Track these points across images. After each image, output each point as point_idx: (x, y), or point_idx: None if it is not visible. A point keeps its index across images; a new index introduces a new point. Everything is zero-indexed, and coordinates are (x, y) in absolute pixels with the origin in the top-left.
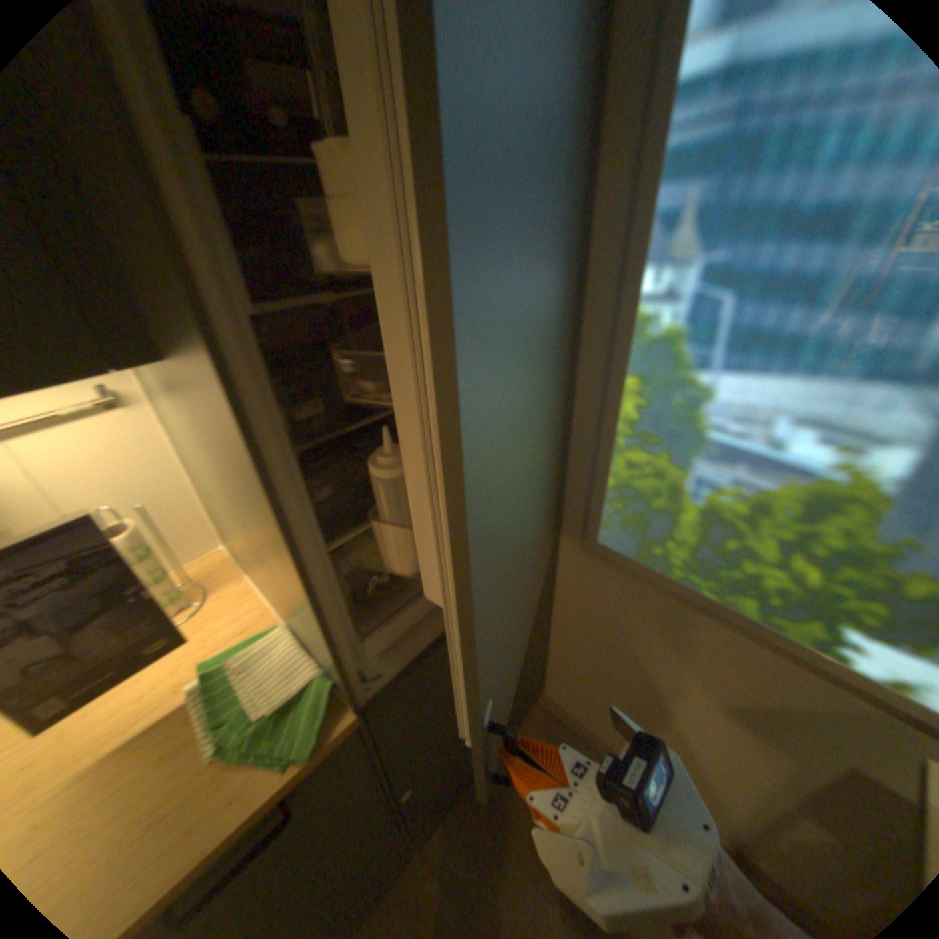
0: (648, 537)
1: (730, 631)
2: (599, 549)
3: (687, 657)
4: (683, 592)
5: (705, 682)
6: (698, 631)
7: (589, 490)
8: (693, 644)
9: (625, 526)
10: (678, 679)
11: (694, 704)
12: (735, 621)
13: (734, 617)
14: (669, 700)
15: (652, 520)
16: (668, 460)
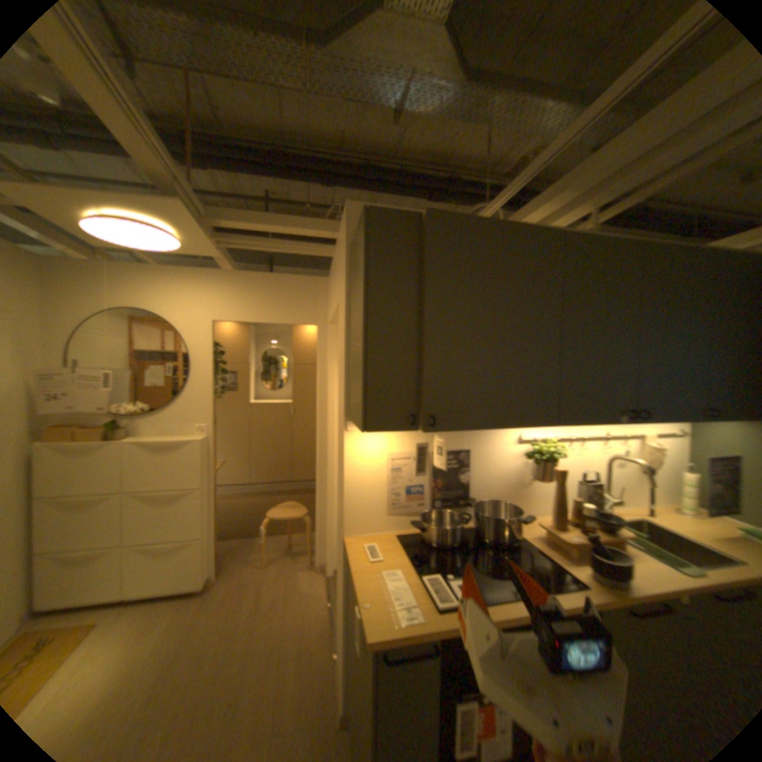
0: None
1: None
2: None
3: None
4: None
5: None
6: None
7: None
8: None
9: None
10: None
11: None
12: None
13: None
14: None
15: None
16: None
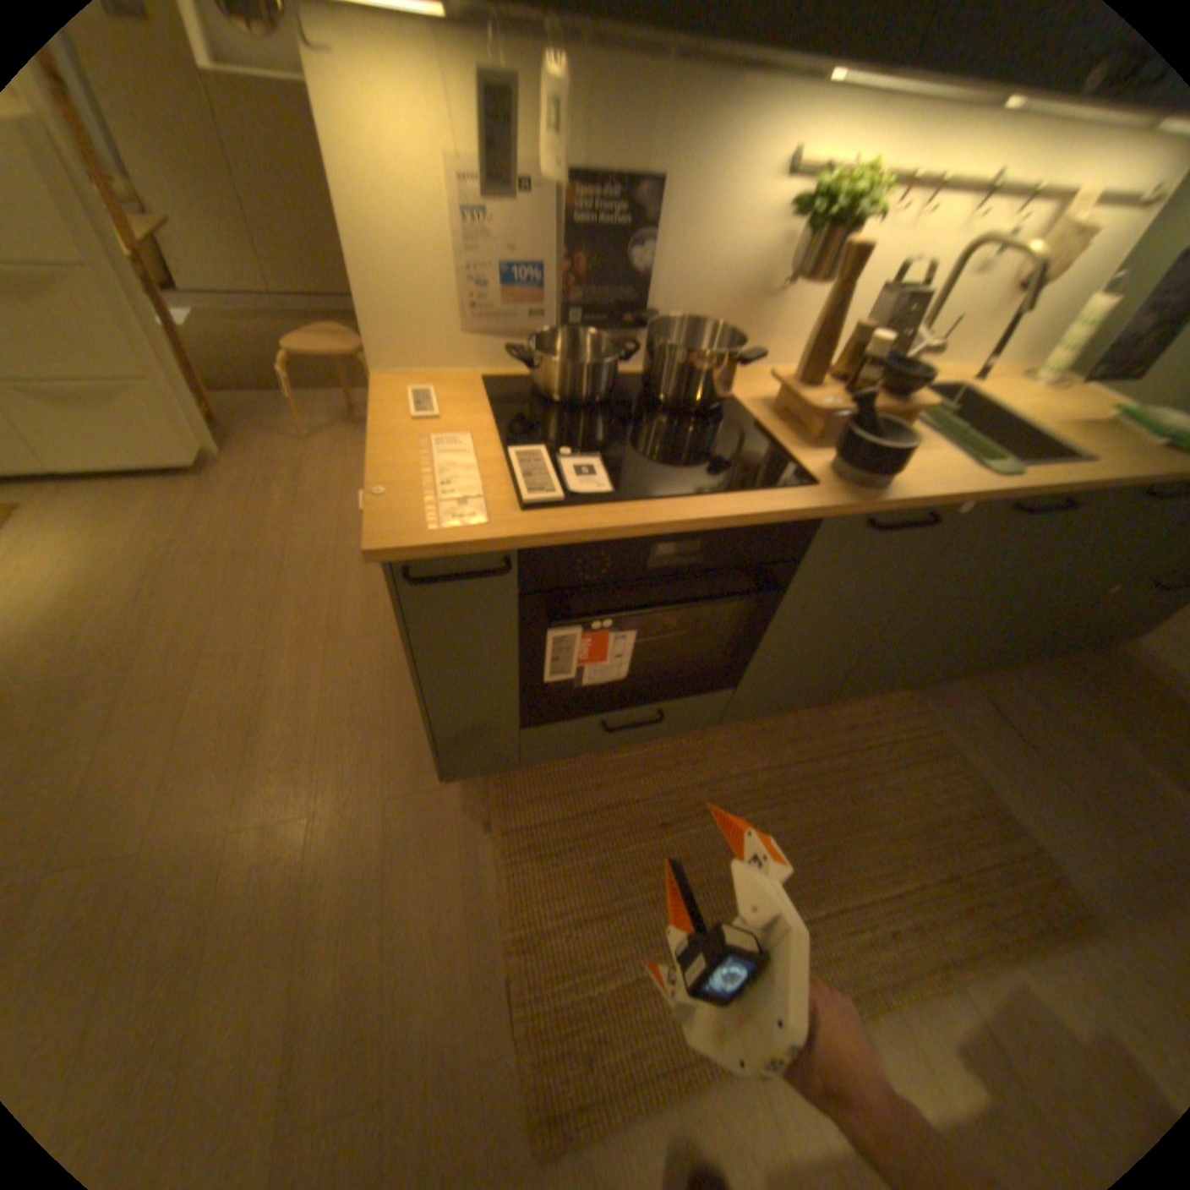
0: None
1: None
2: None
3: None
4: None
5: None
6: None
7: None
8: None
9: None
10: None
11: None
12: None
13: None
14: None
15: None
16: None
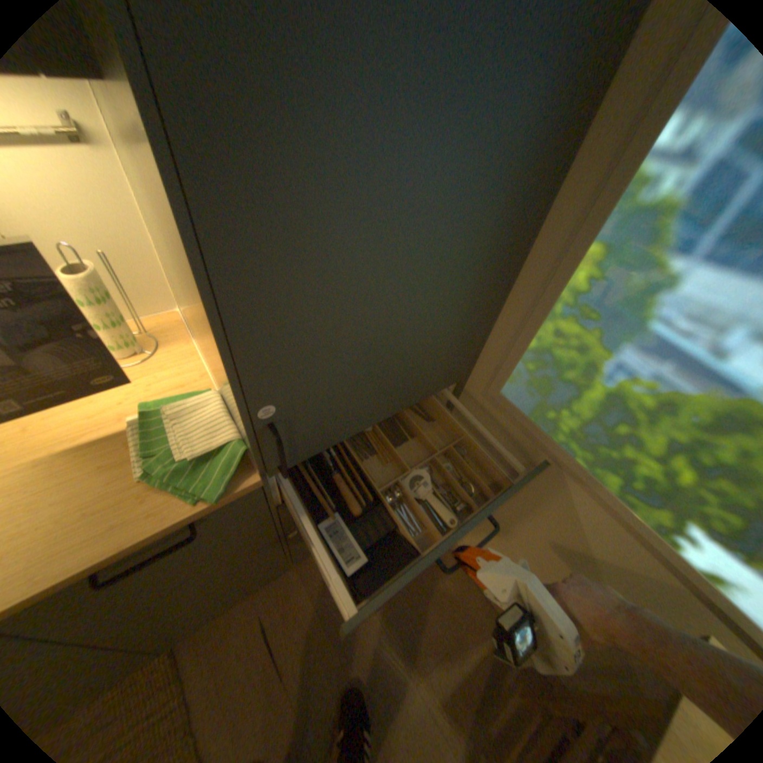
0: (547, 400)
1: (586, 493)
2: (498, 398)
3: (540, 500)
4: (559, 453)
5: (546, 521)
6: (558, 485)
7: (509, 345)
8: (549, 493)
9: (530, 386)
10: (524, 513)
11: (530, 532)
12: (594, 488)
13: (595, 485)
14: (511, 523)
15: (558, 387)
16: (597, 338)
